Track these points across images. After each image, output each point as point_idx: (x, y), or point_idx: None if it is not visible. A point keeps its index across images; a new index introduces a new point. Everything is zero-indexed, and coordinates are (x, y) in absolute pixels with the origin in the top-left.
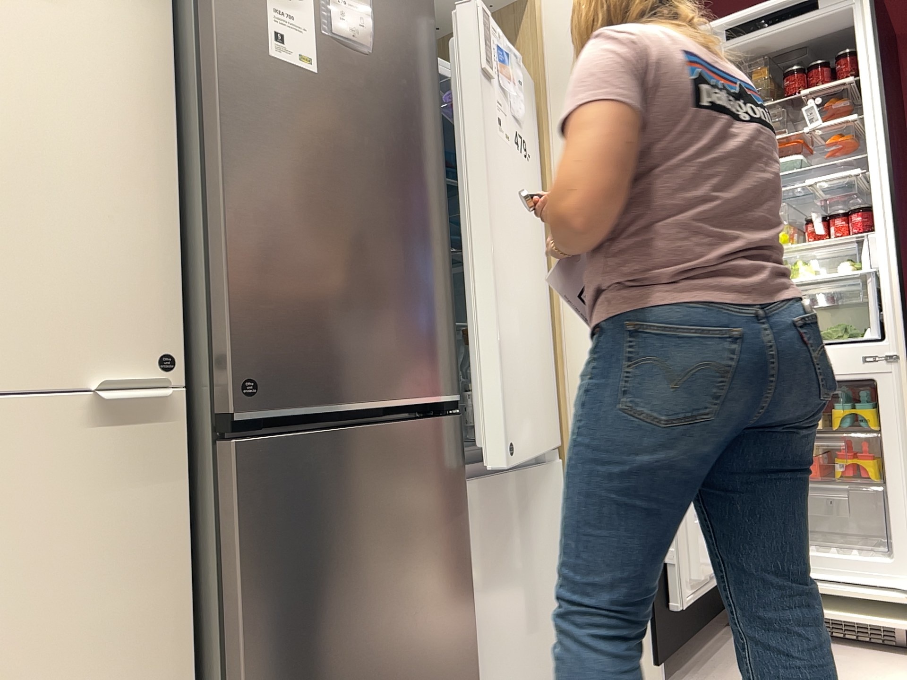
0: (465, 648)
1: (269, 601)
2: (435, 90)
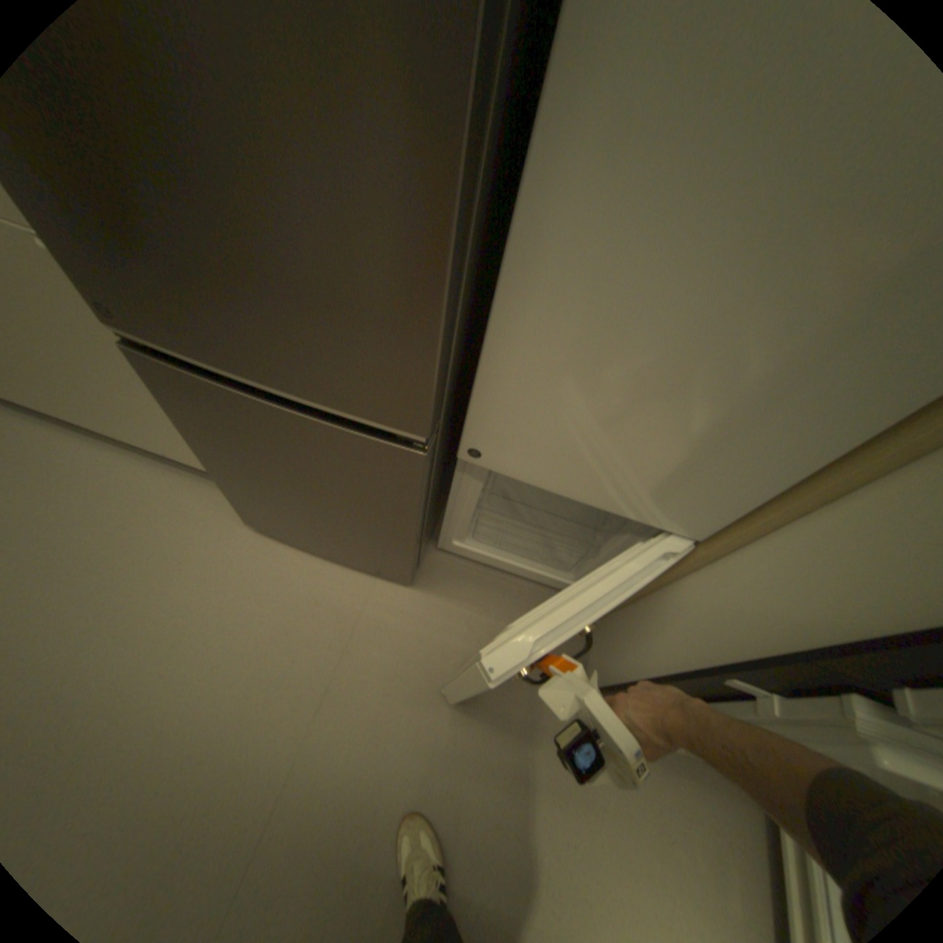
0: (405, 549)
1: (203, 441)
2: None
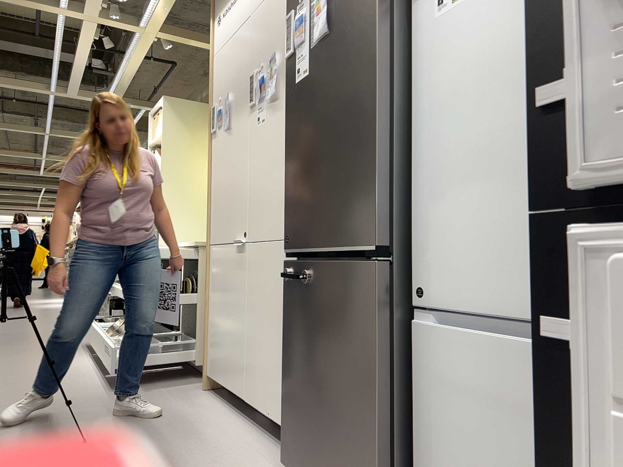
0: (375, 446)
1: (289, 333)
2: (373, 5)
